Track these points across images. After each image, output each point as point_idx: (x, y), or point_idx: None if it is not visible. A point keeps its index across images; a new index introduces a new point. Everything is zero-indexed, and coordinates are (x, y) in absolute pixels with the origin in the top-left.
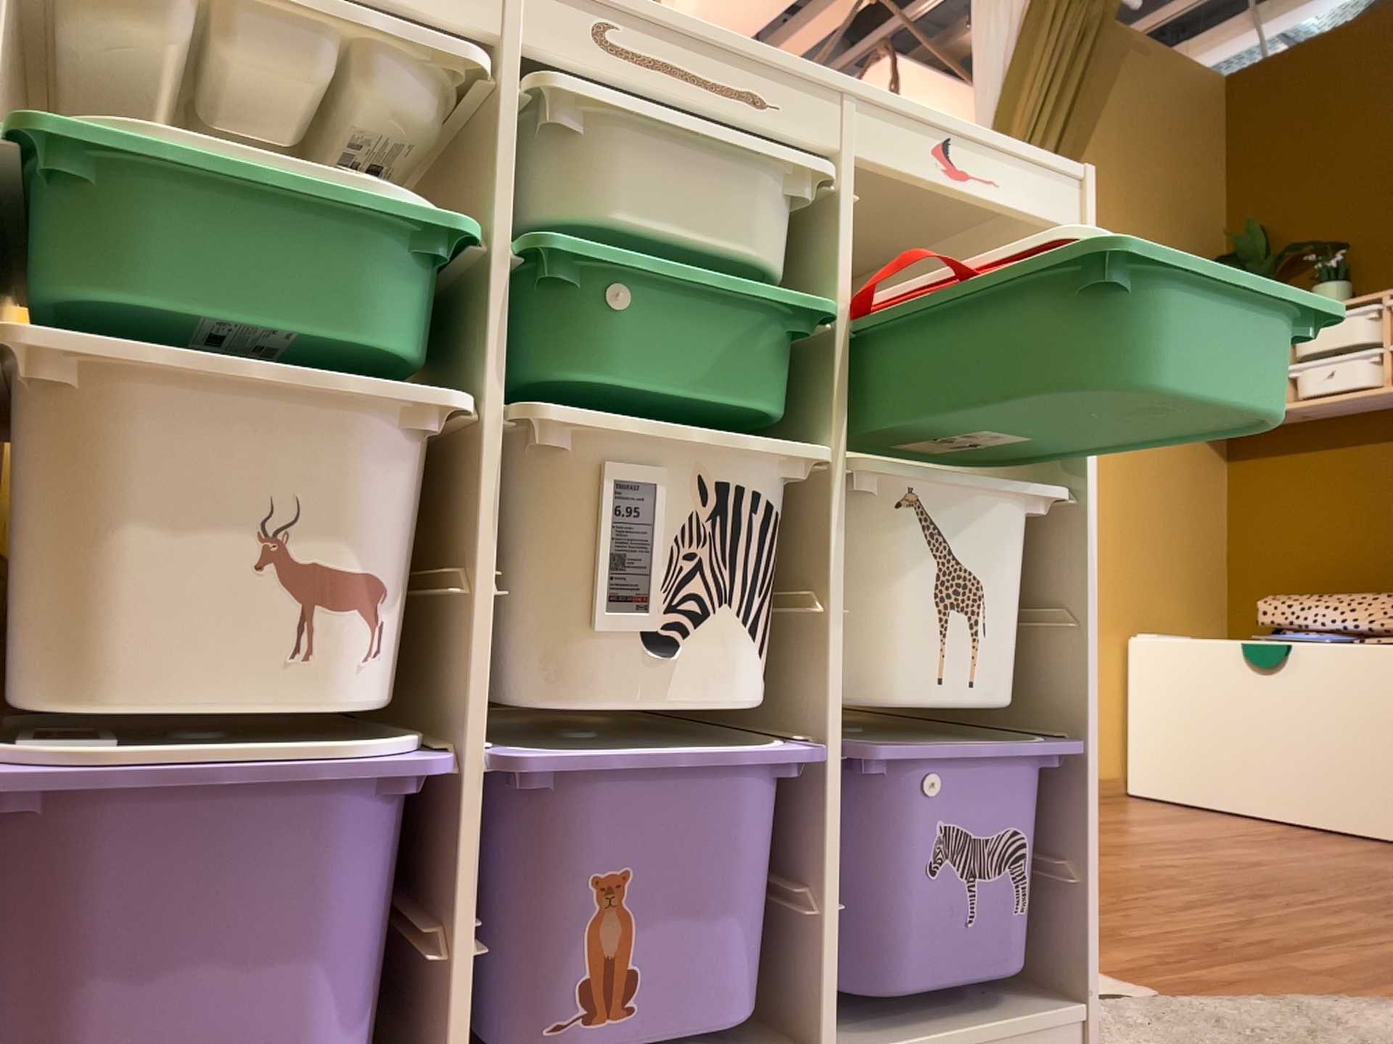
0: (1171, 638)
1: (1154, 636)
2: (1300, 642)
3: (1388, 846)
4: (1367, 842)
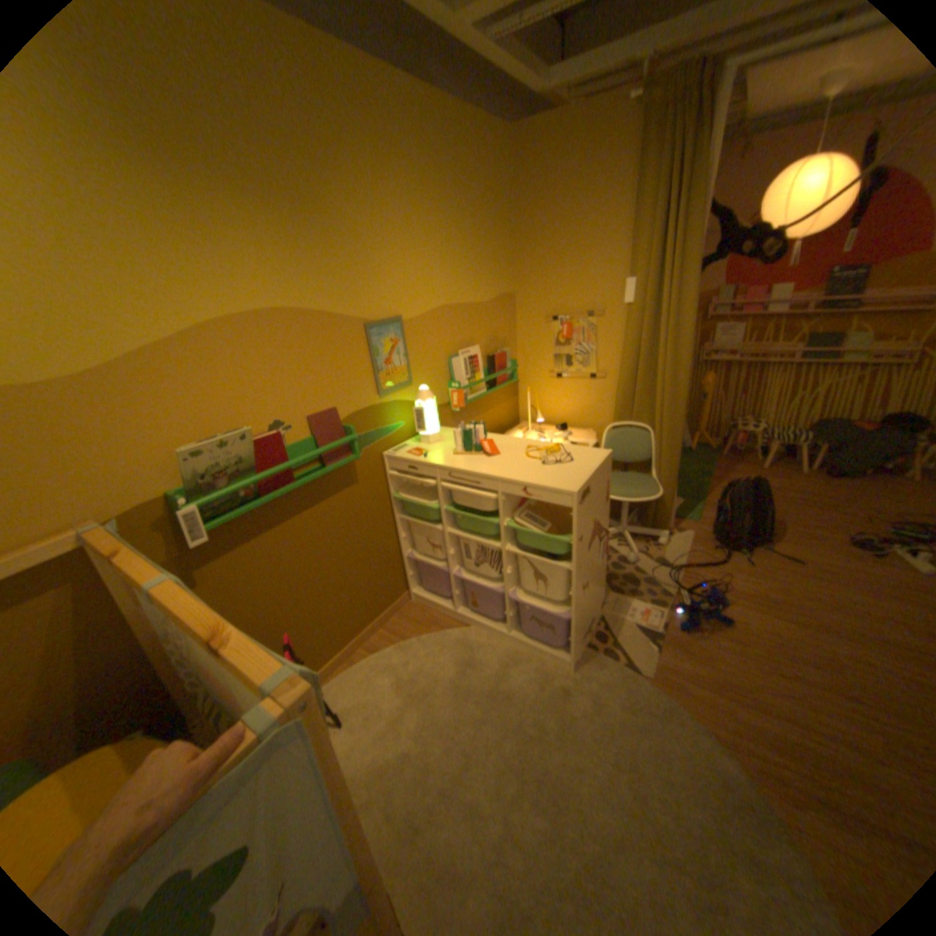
0: None
1: None
2: None
3: None
4: None
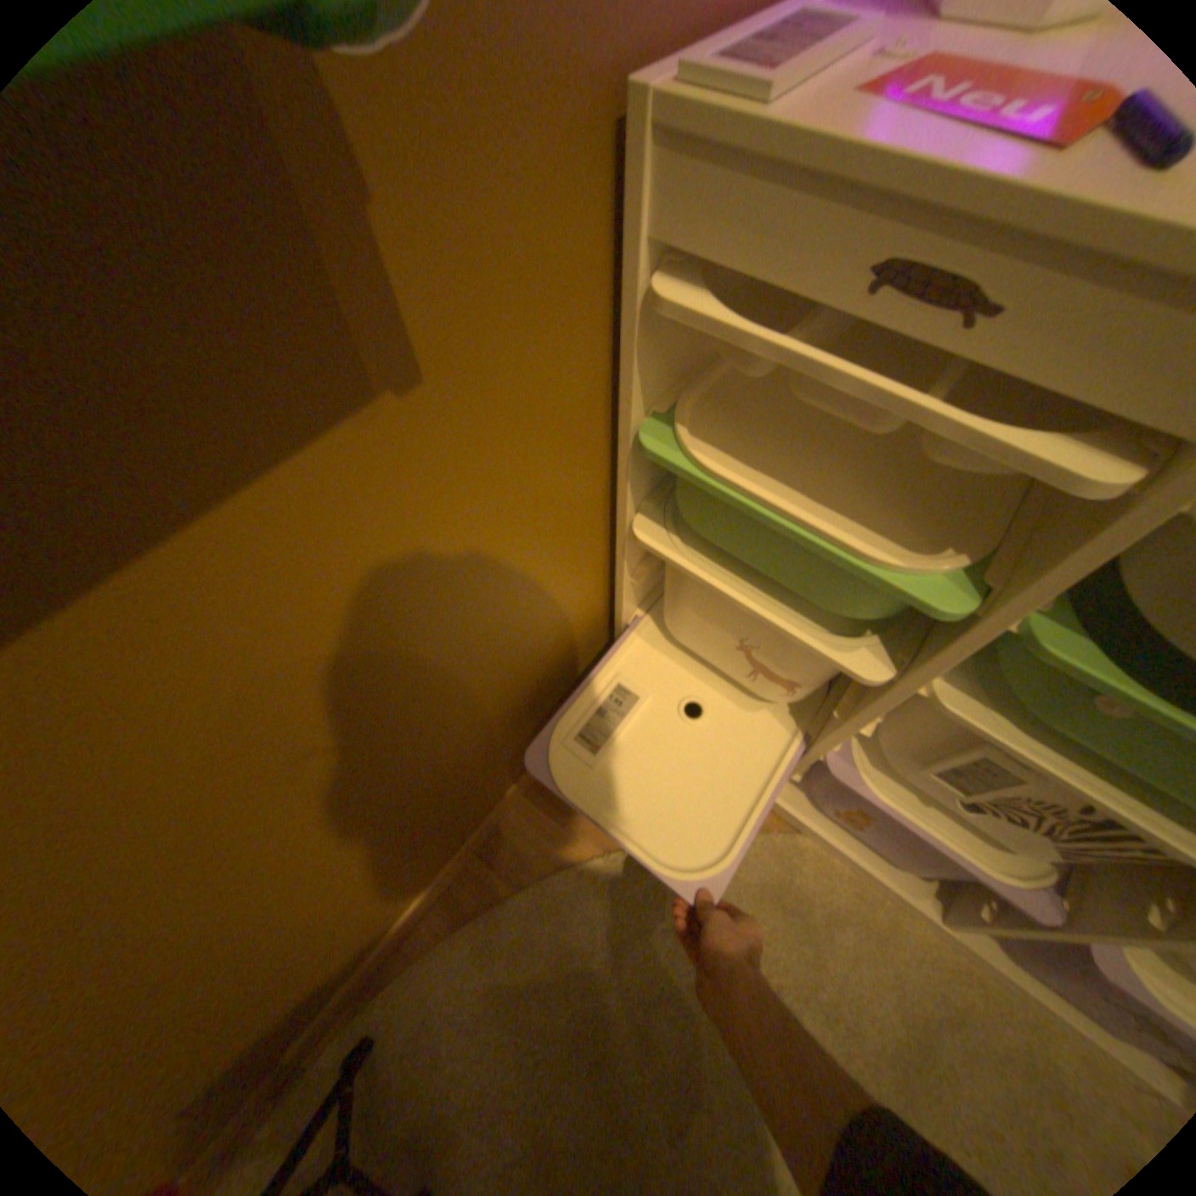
0: None
1: None
2: None
3: None
4: None
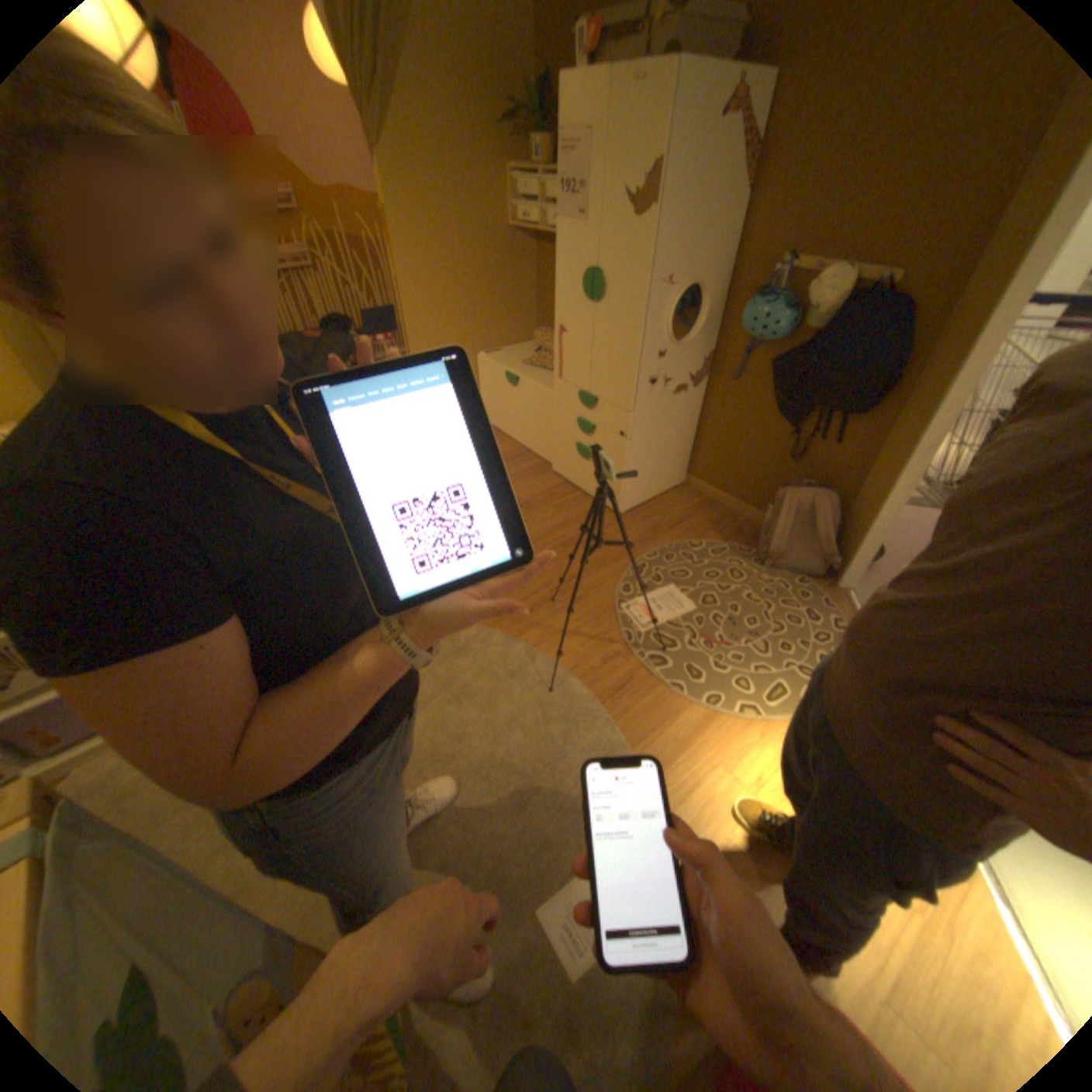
0: (492, 362)
1: (495, 352)
2: (529, 376)
3: (539, 468)
4: (535, 465)
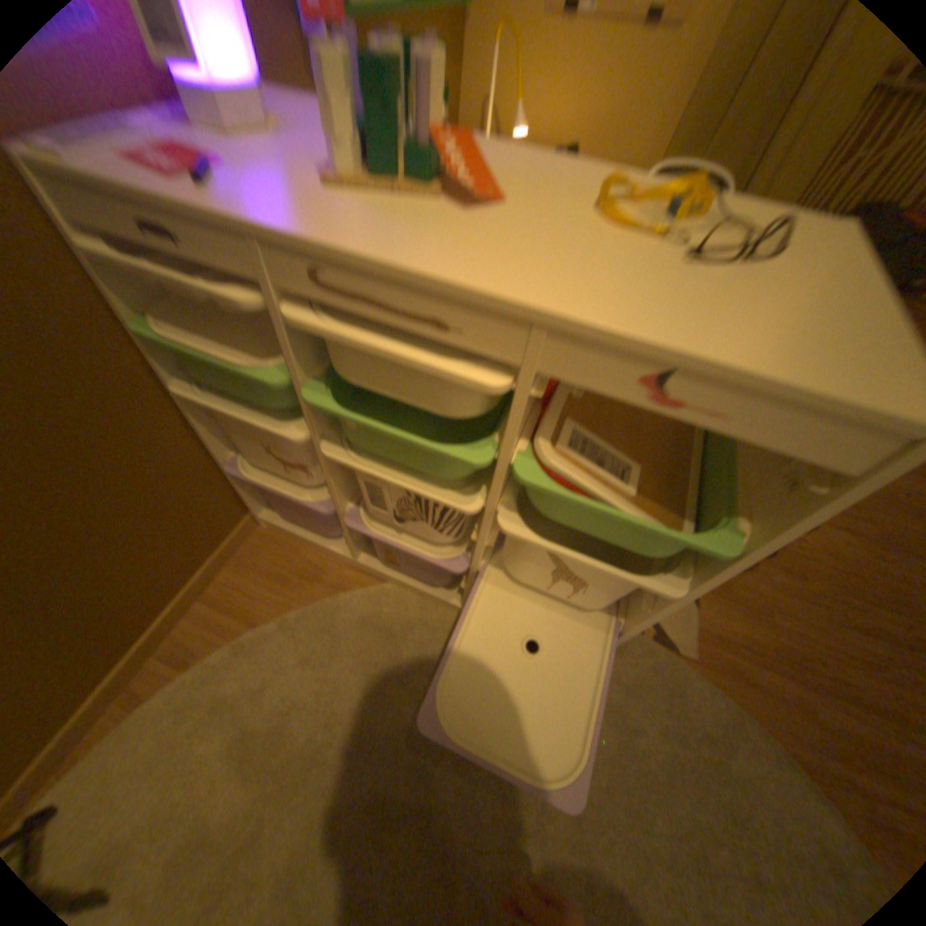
0: None
1: None
2: None
3: None
4: None
